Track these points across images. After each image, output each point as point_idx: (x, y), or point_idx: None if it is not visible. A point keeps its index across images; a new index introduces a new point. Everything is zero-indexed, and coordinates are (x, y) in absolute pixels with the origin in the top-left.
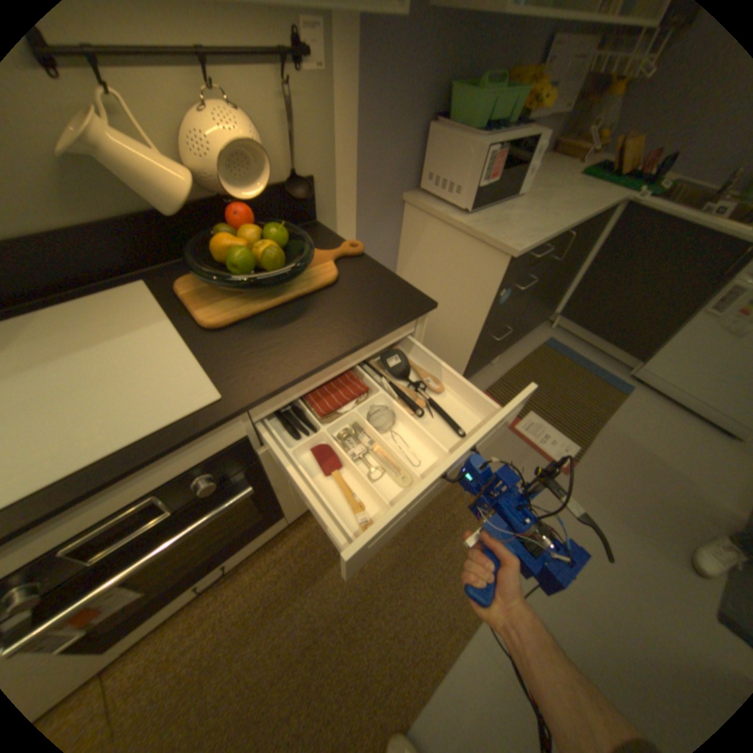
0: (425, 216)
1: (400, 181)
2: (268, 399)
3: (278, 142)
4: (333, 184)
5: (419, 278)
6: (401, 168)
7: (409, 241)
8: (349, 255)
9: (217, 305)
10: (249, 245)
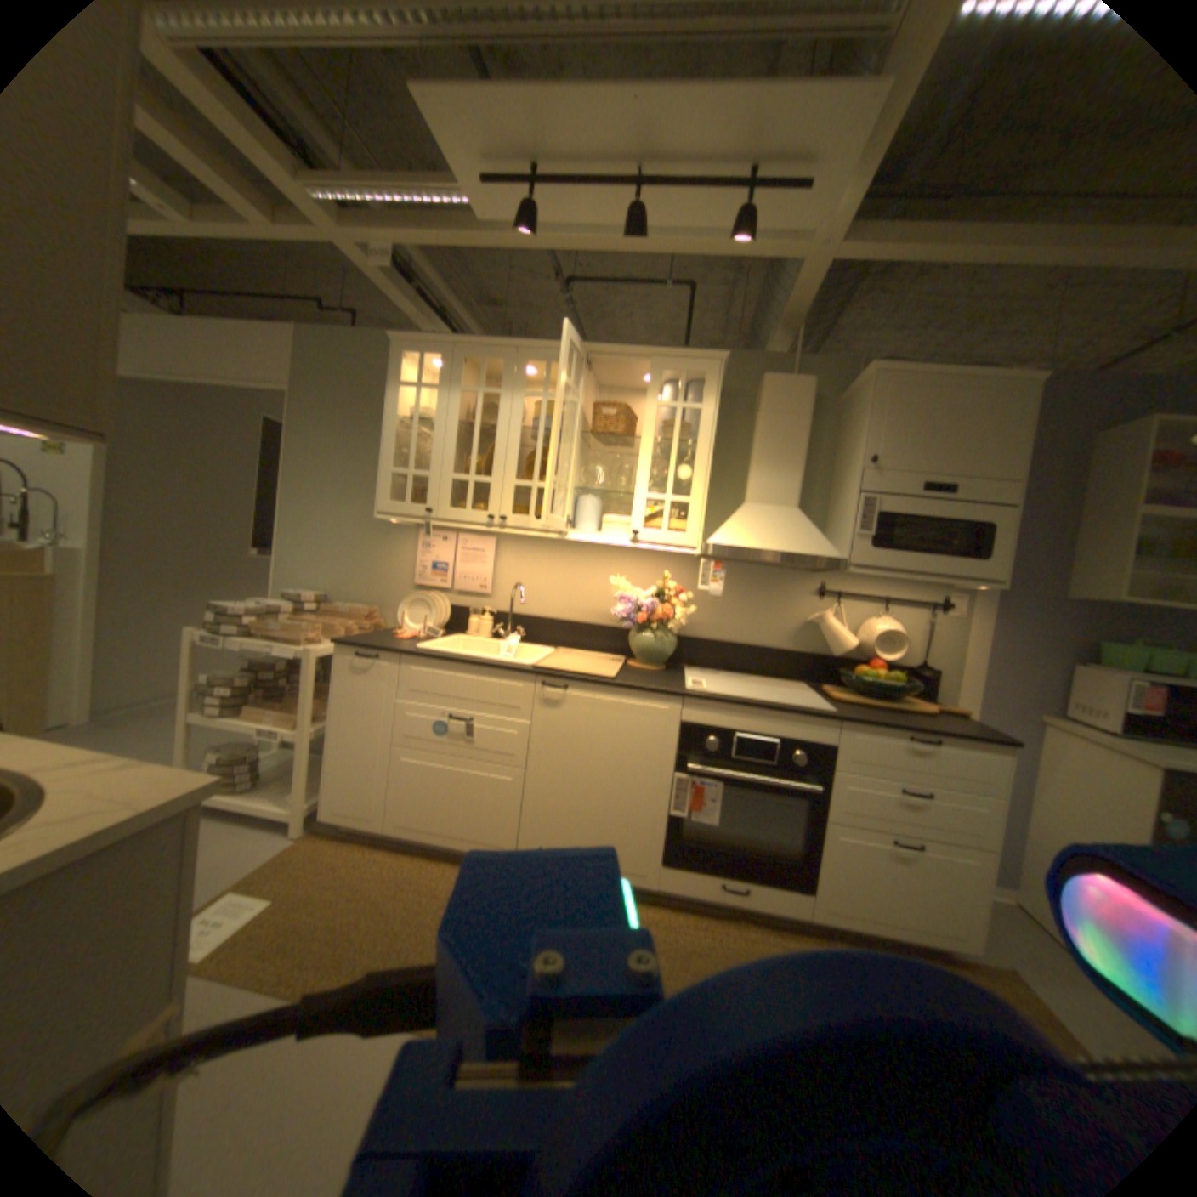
0: (1067, 737)
1: (1039, 705)
2: (860, 730)
3: (919, 646)
4: (959, 683)
5: (1062, 806)
6: (1041, 695)
7: (1050, 764)
8: (955, 716)
9: (844, 699)
10: (878, 677)
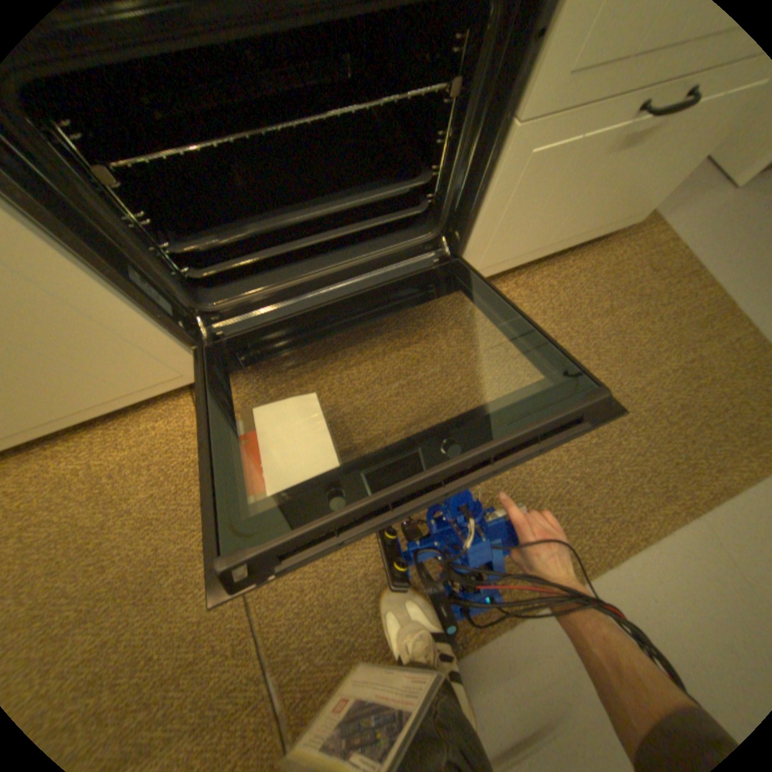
0: None
1: None
2: None
3: None
4: None
5: None
6: None
7: None
8: None
9: None
10: None
